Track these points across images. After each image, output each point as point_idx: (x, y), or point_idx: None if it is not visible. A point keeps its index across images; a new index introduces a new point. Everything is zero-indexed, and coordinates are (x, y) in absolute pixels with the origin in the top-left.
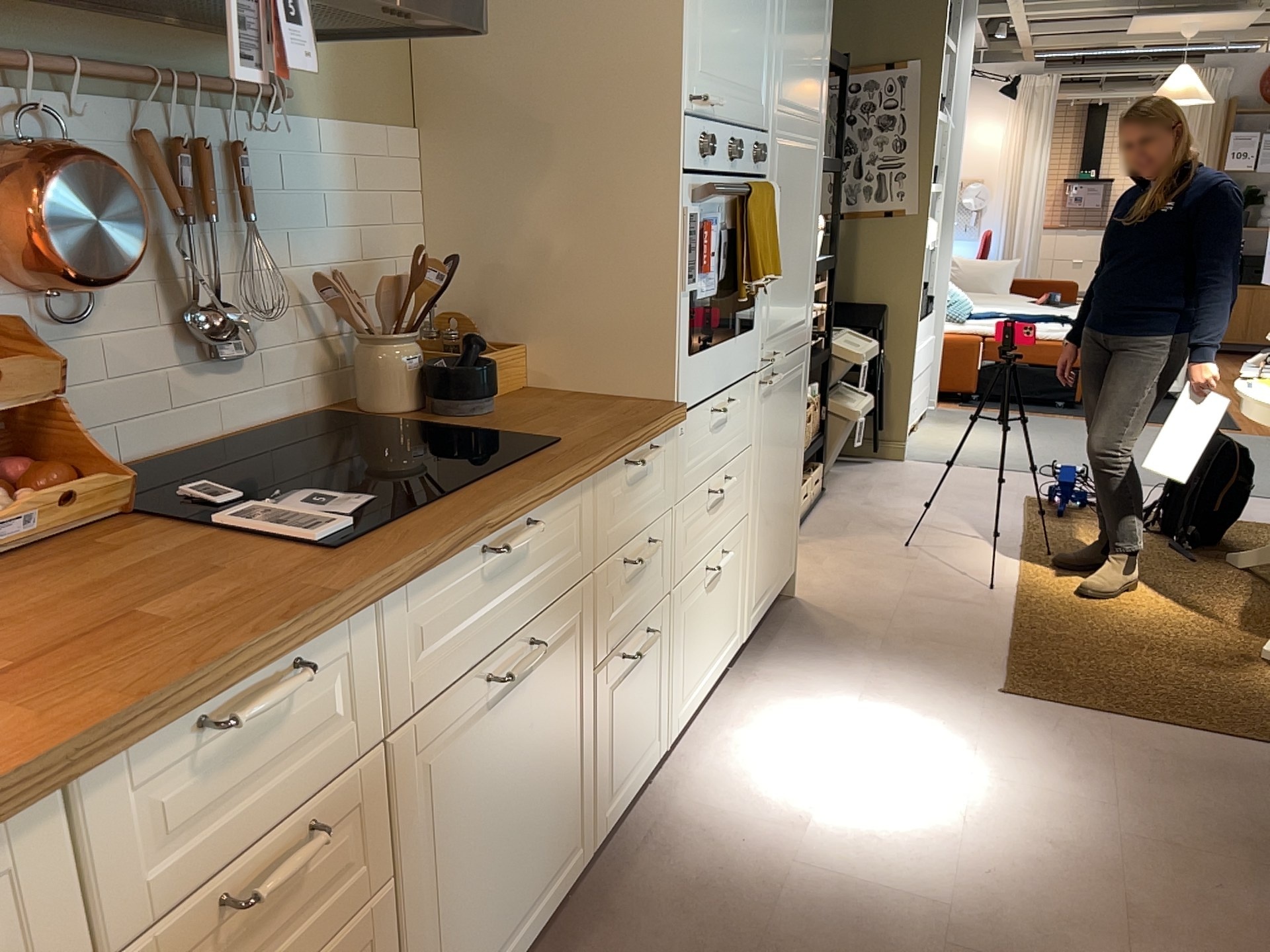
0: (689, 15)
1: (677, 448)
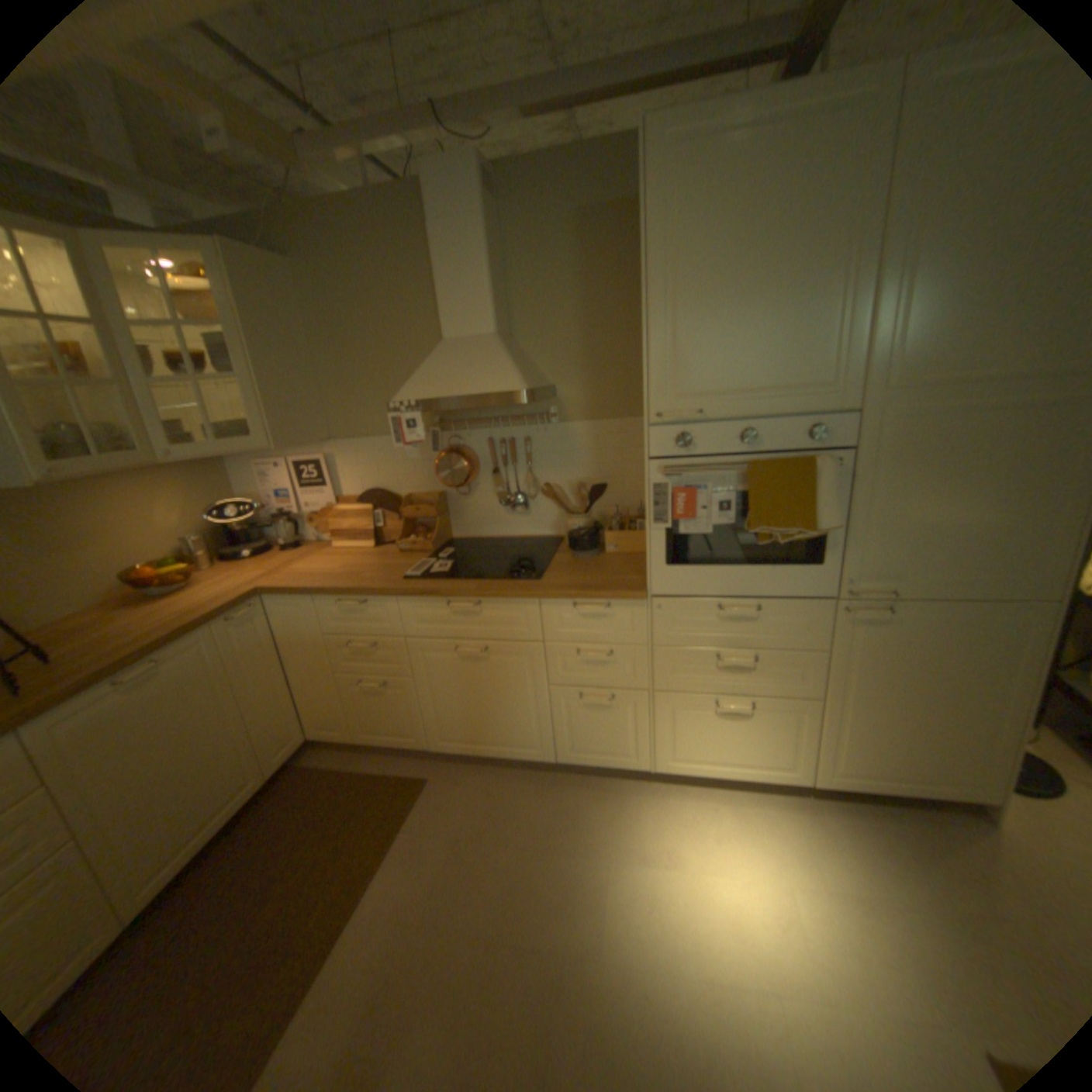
0: (648, 364)
1: (653, 614)
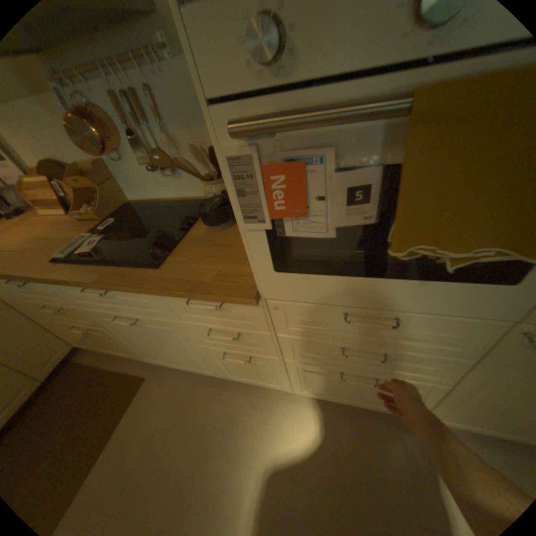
0: None
1: (270, 313)
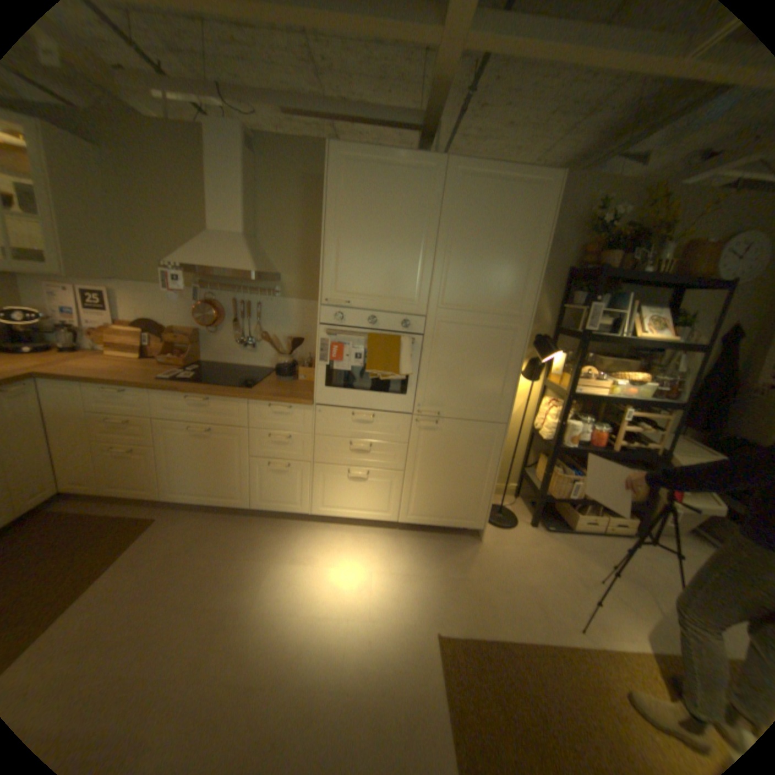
0: (322, 272)
1: (315, 416)
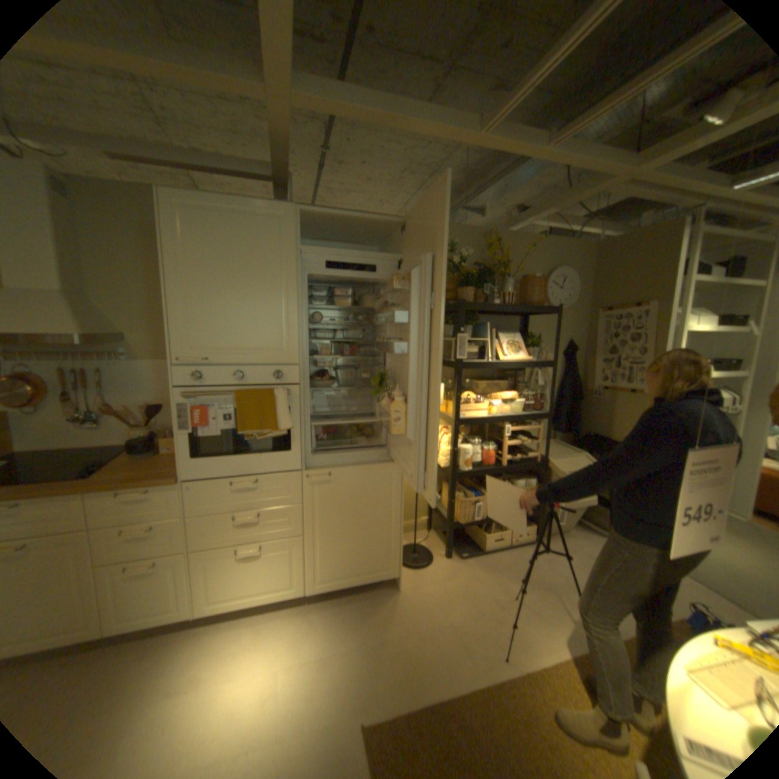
0: (168, 328)
1: (182, 496)
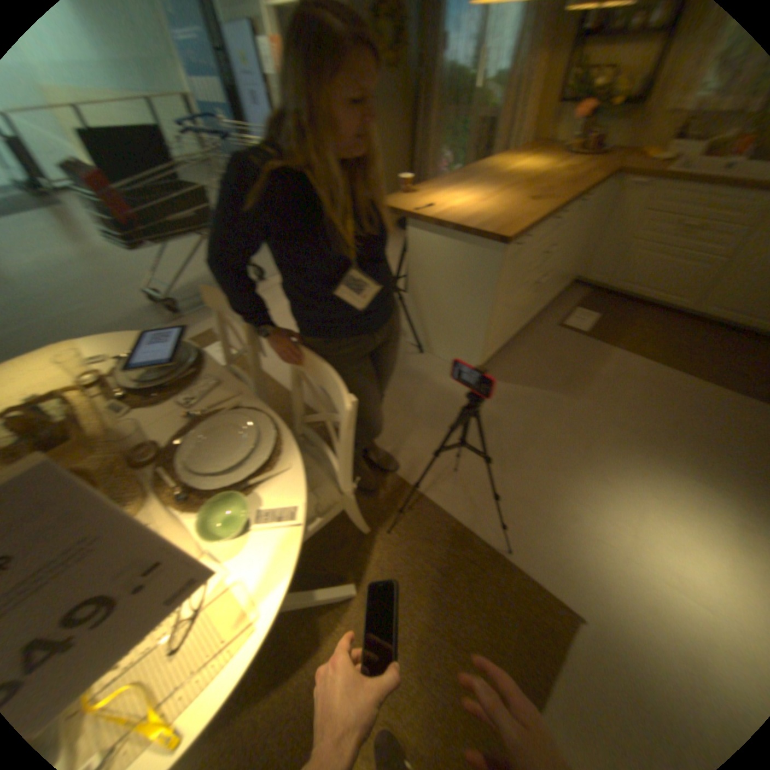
0: None
1: None
